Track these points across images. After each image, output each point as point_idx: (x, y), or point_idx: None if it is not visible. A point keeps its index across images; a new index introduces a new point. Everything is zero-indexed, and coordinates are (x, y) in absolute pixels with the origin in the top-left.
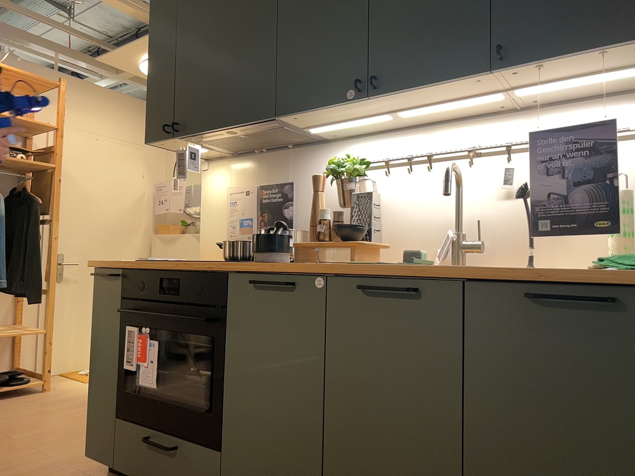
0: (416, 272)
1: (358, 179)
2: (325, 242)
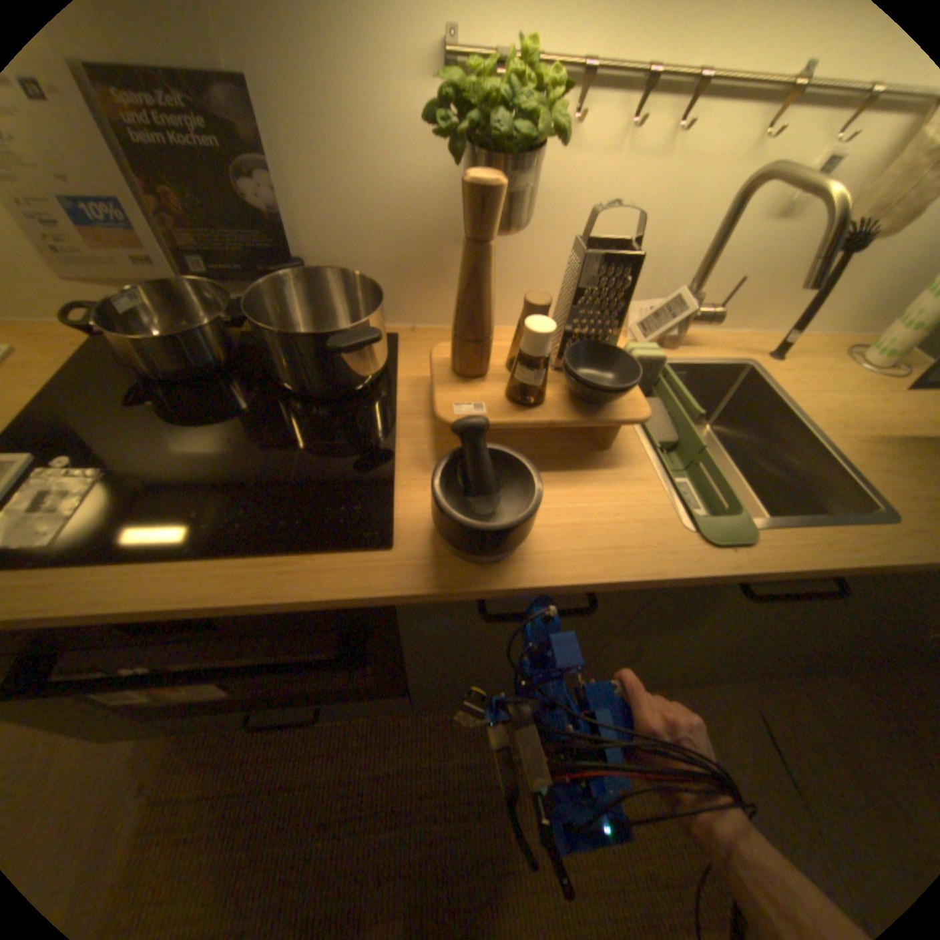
0: (862, 570)
1: (536, 153)
2: (538, 404)
